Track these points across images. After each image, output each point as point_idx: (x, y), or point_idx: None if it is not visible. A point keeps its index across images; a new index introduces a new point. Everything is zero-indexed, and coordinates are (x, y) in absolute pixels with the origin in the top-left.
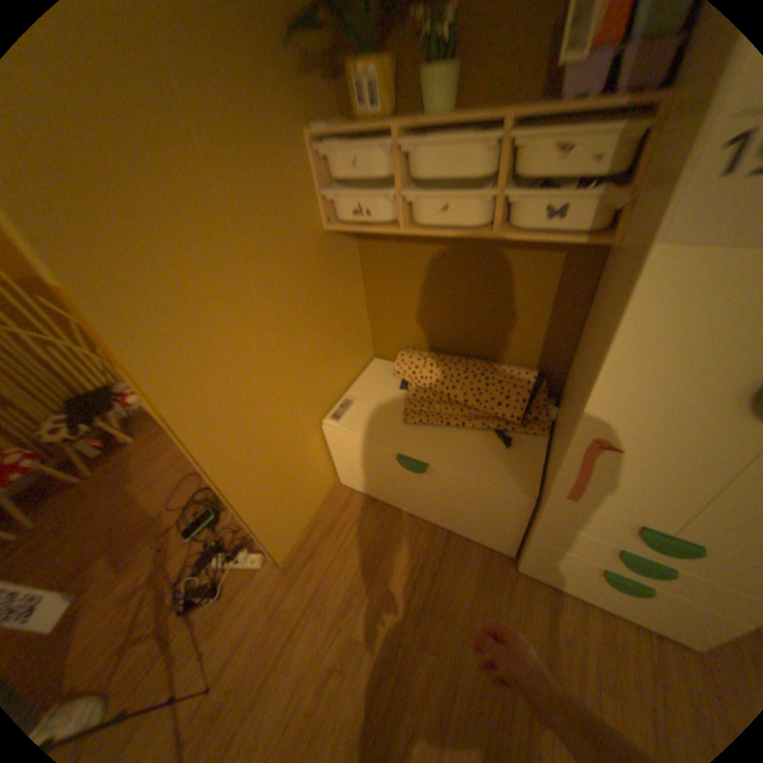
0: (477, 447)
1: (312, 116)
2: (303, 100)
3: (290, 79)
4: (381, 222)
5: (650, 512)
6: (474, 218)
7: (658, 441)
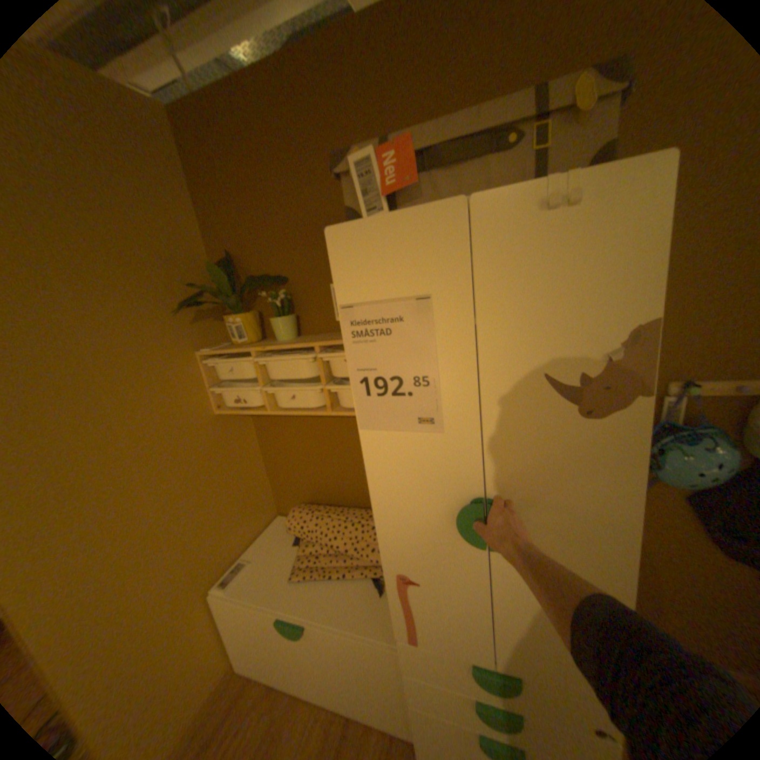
0: (353, 601)
1: (206, 342)
2: (197, 335)
3: (186, 325)
4: (256, 406)
5: (468, 647)
6: (315, 402)
7: (434, 571)
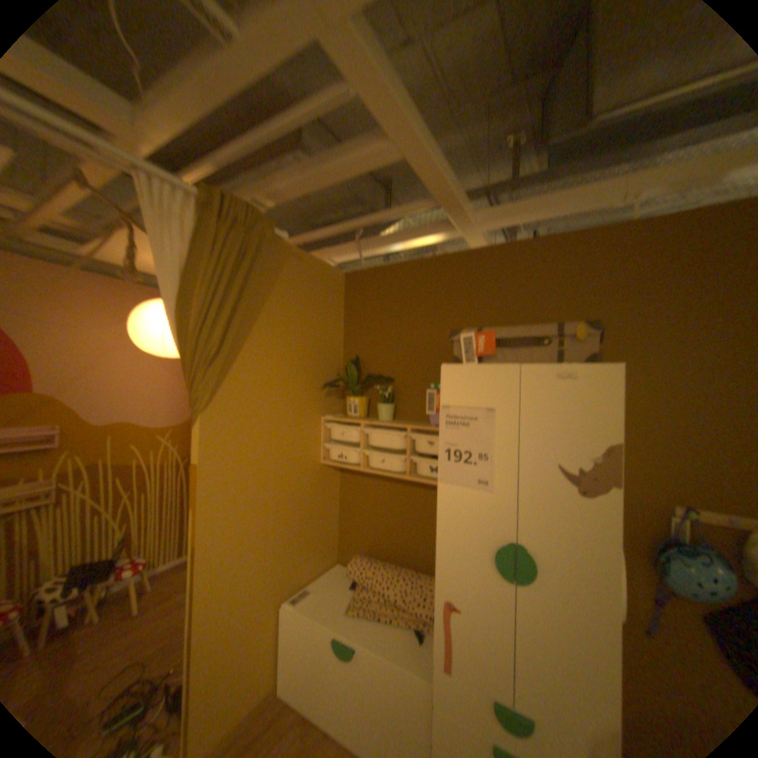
0: (397, 643)
1: (328, 412)
2: (325, 406)
3: (321, 399)
4: (352, 464)
5: (492, 680)
6: (398, 468)
7: (473, 601)
